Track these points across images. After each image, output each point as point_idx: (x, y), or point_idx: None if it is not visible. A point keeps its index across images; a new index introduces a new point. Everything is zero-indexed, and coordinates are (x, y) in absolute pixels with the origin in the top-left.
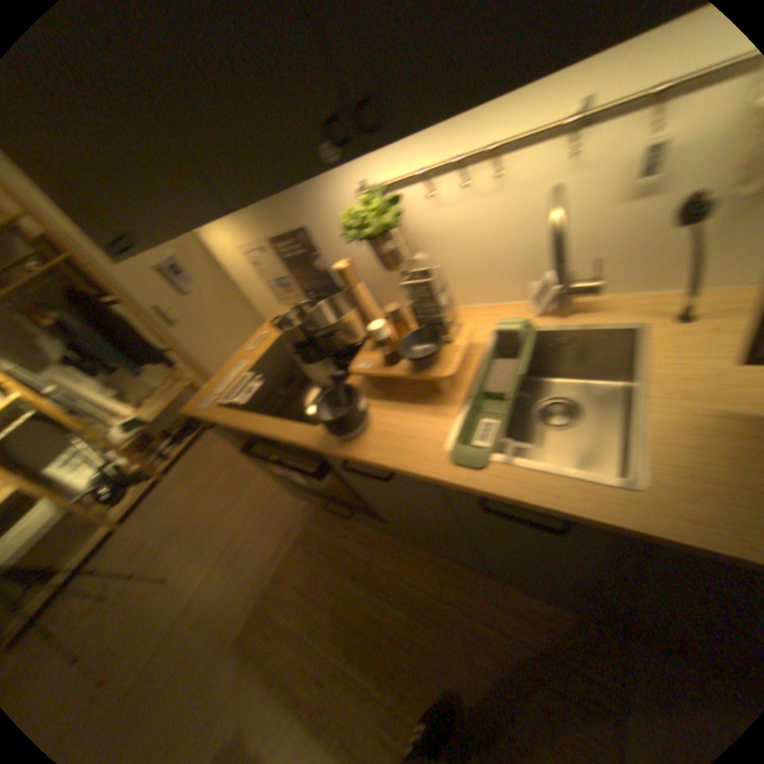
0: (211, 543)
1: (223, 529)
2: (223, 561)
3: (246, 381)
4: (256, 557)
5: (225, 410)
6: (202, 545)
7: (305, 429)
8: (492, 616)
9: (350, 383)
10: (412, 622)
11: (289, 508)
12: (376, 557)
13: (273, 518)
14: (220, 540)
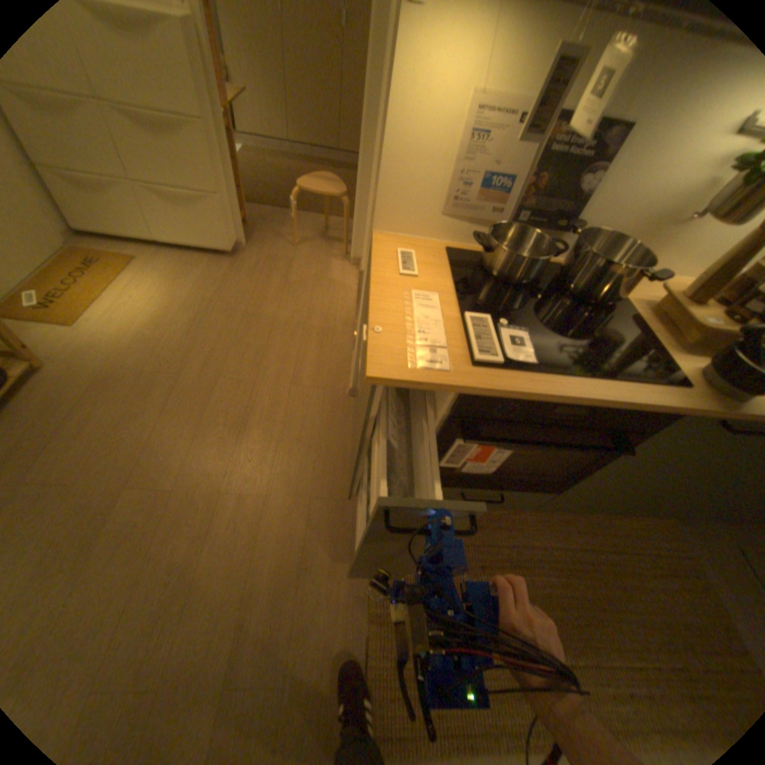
0: (194, 622)
1: (210, 588)
2: (250, 638)
3: (491, 323)
4: (322, 602)
5: (508, 368)
6: (171, 636)
7: (685, 390)
8: (613, 544)
9: (661, 338)
10: (565, 579)
11: (333, 516)
12: (495, 535)
13: (314, 538)
14: (216, 609)
